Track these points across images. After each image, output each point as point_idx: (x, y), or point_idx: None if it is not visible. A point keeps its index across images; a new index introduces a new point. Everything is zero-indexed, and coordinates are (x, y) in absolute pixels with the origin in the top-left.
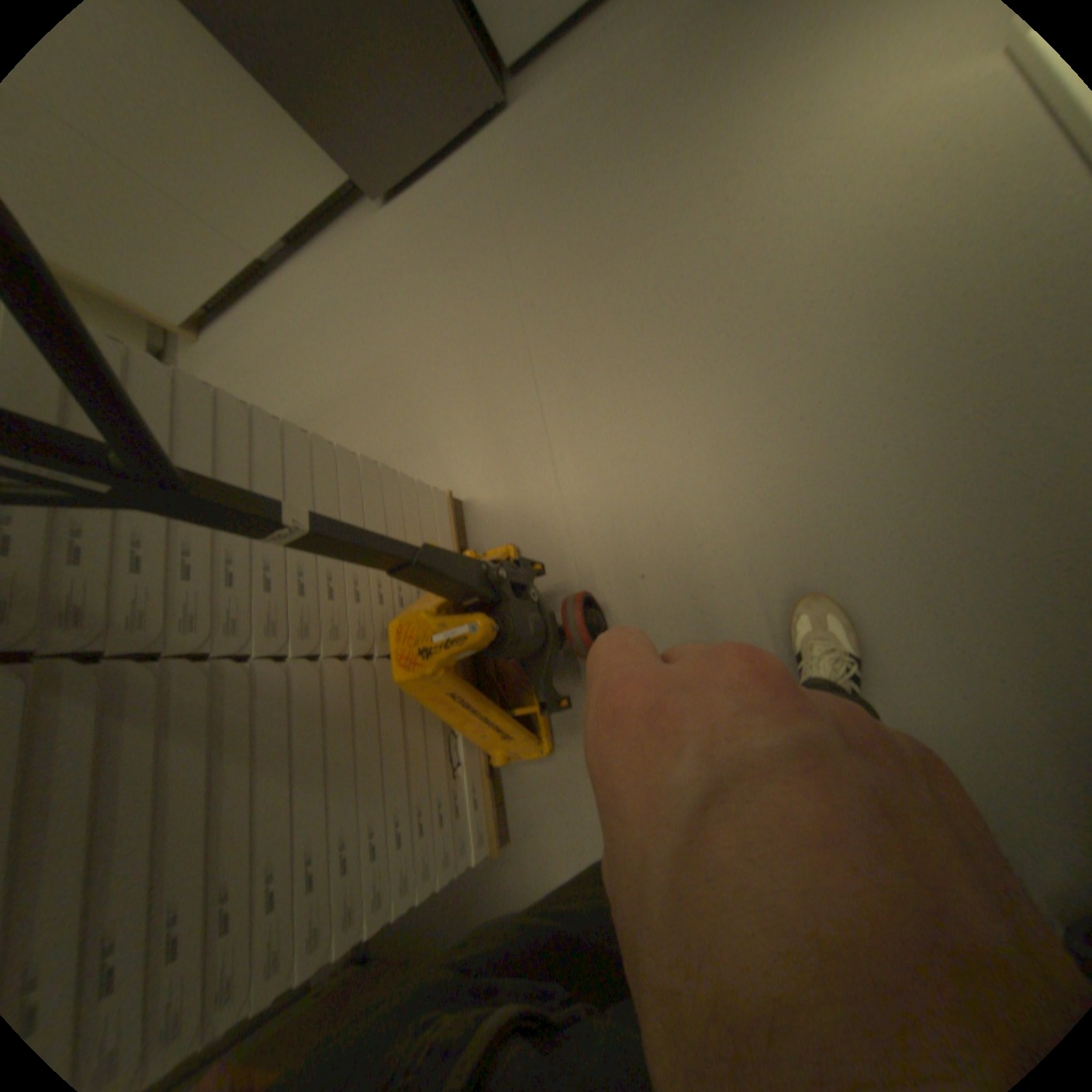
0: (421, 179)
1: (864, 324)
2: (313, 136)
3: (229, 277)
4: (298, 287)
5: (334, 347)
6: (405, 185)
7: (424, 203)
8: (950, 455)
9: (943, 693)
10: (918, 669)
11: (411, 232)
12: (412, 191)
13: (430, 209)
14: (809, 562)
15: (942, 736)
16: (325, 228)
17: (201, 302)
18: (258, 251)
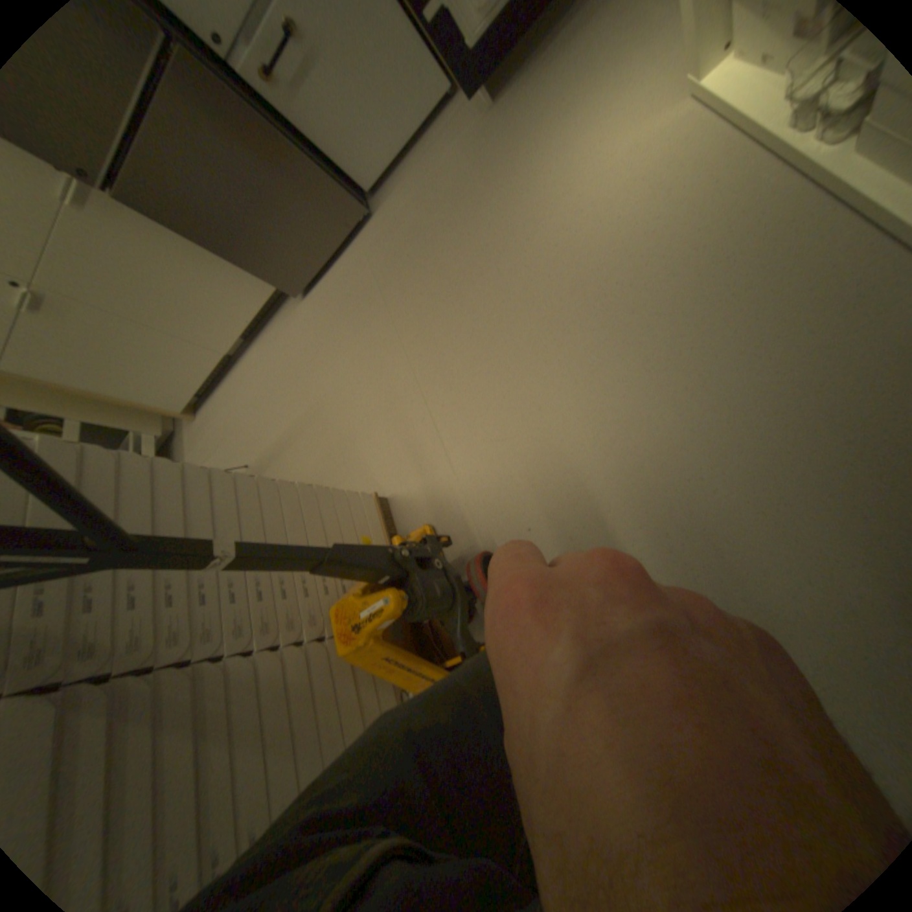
0: (325, 275)
1: (647, 301)
2: (249, 268)
3: (210, 371)
4: (256, 367)
5: (285, 403)
6: (316, 281)
7: (330, 290)
8: (738, 384)
9: (791, 582)
10: (764, 564)
11: (324, 312)
12: (321, 285)
13: (334, 293)
14: (653, 491)
15: (802, 620)
16: (269, 322)
17: (194, 393)
18: (227, 349)
